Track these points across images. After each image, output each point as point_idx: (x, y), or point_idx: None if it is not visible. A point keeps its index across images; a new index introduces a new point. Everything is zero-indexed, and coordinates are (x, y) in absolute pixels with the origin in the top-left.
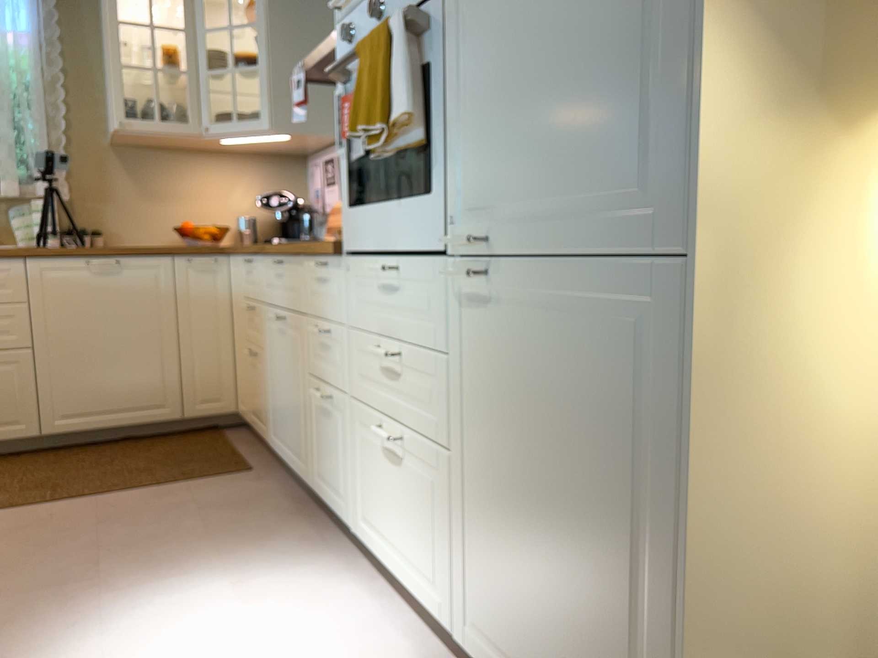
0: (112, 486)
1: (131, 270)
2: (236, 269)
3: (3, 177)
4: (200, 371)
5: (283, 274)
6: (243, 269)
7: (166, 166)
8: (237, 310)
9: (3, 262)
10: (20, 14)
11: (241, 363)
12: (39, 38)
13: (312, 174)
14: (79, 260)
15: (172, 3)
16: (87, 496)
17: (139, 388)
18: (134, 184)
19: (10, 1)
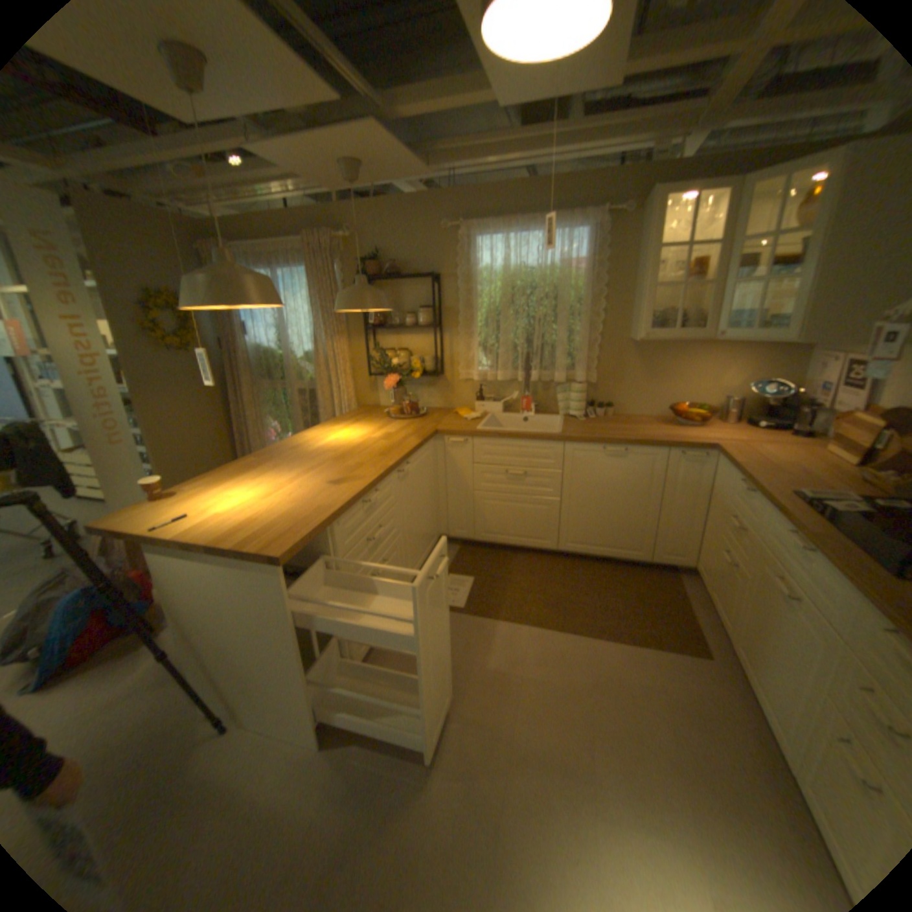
0: (601, 628)
1: (636, 456)
2: (729, 473)
3: (557, 368)
4: (673, 534)
5: (813, 563)
6: (740, 484)
7: (673, 353)
8: (720, 504)
9: (552, 444)
10: (584, 245)
11: (713, 546)
12: (594, 261)
13: (827, 367)
14: (600, 445)
15: (715, 215)
16: (585, 634)
17: (625, 536)
18: (644, 368)
19: (579, 237)
